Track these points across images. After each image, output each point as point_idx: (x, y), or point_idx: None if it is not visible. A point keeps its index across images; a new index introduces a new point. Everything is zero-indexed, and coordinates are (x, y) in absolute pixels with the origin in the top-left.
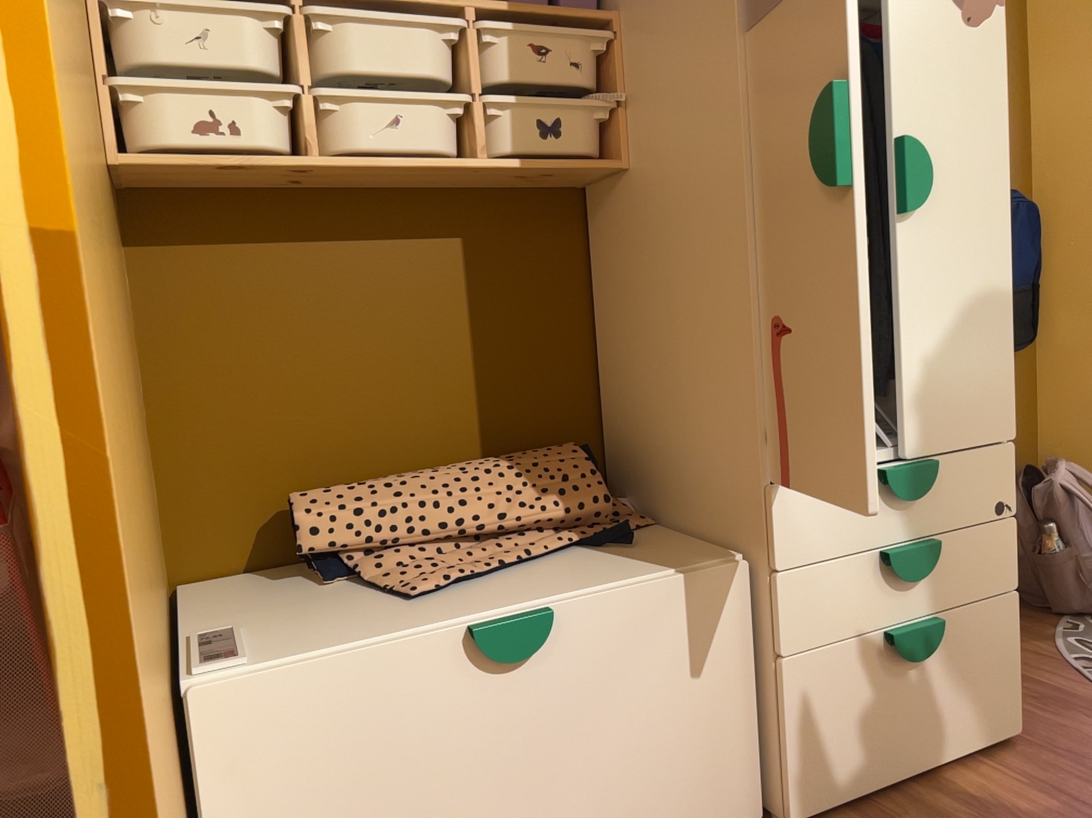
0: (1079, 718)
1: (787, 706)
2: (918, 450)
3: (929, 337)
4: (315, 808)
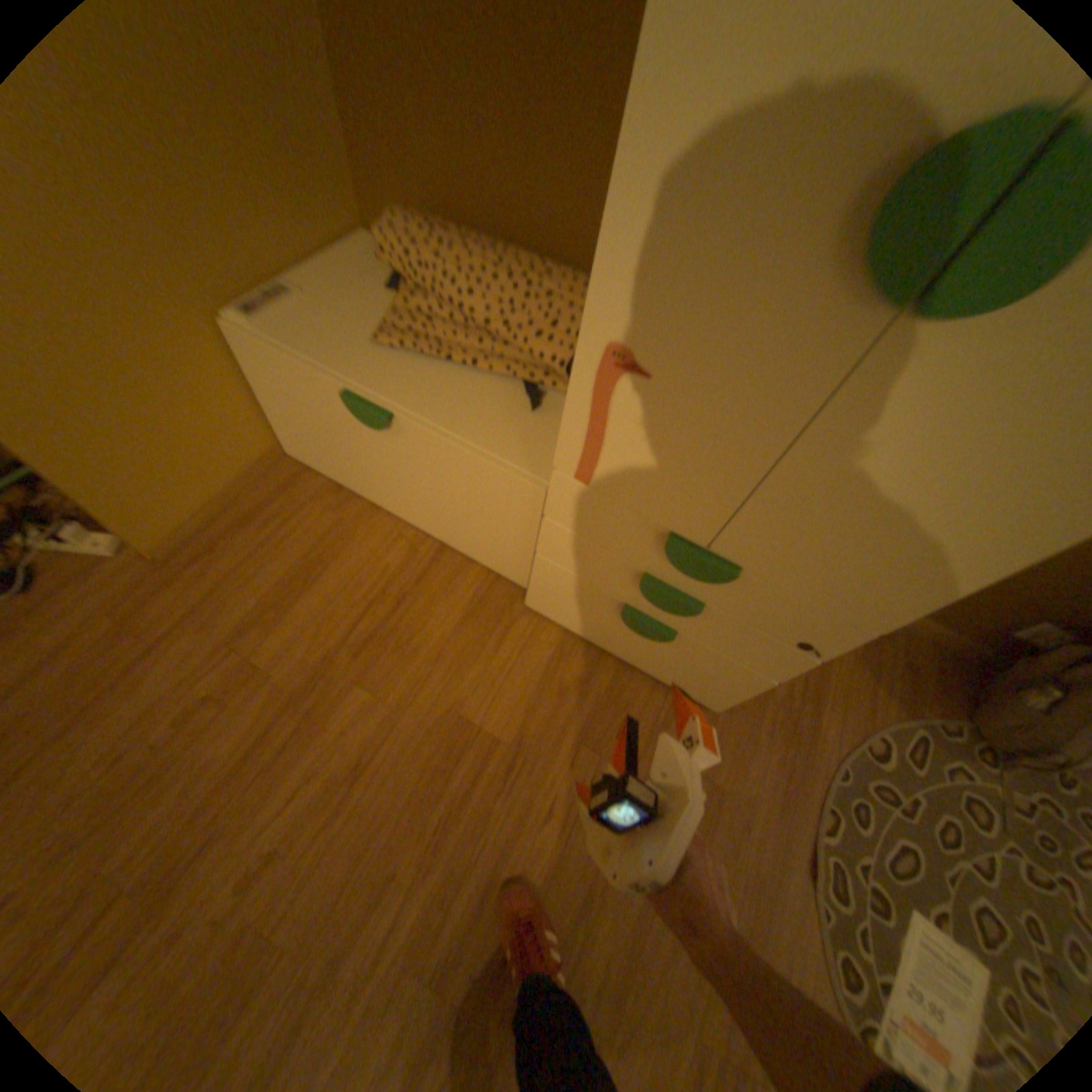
0: (771, 750)
1: (533, 571)
2: (728, 554)
3: (828, 489)
4: (293, 411)
